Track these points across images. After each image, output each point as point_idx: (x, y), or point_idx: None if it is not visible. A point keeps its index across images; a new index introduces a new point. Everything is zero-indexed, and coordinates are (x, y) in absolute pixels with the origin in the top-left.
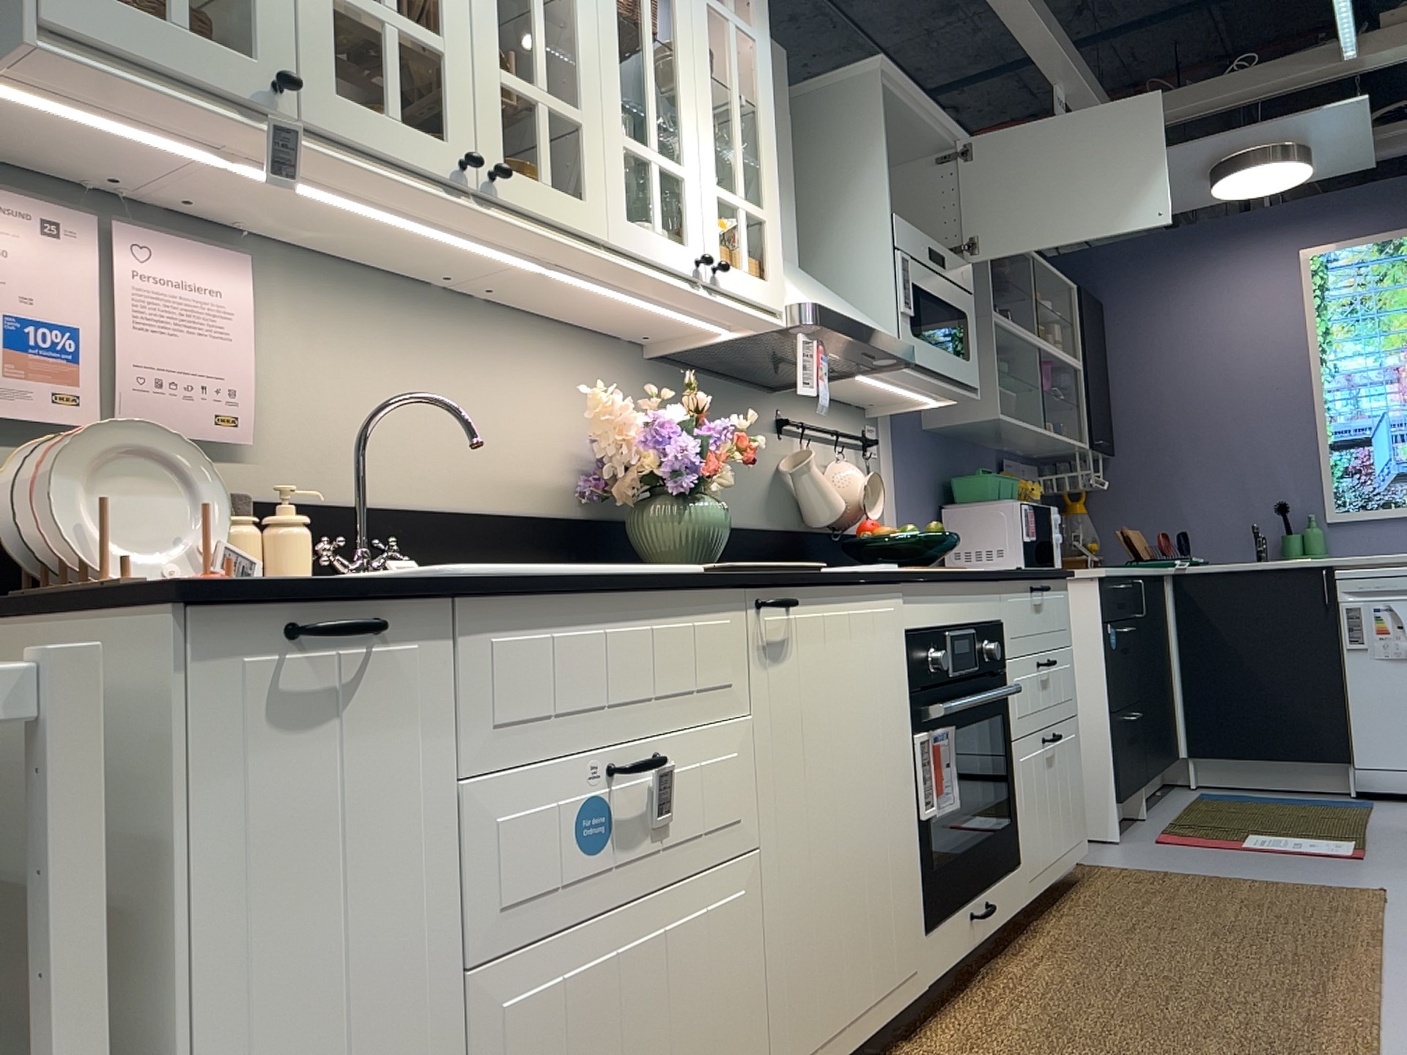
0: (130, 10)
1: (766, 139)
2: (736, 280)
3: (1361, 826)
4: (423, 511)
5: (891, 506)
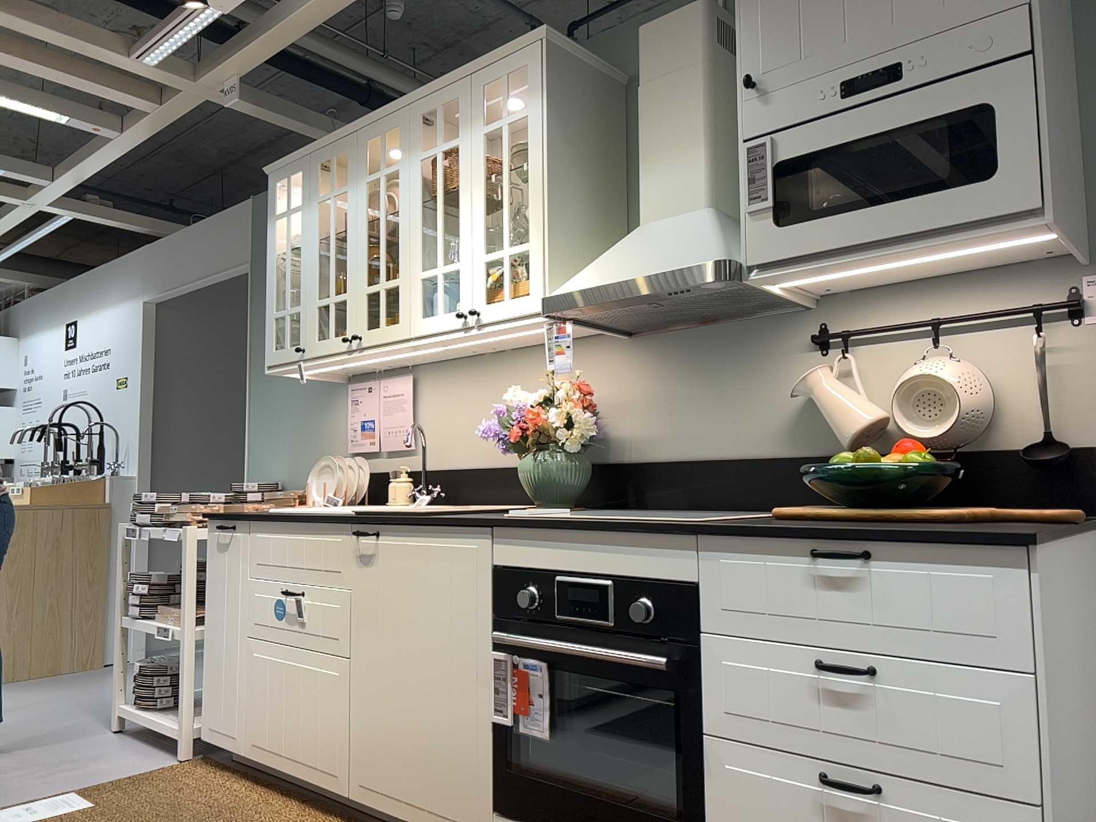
0: (280, 350)
1: (530, 185)
2: (494, 310)
3: None
4: (474, 468)
5: None
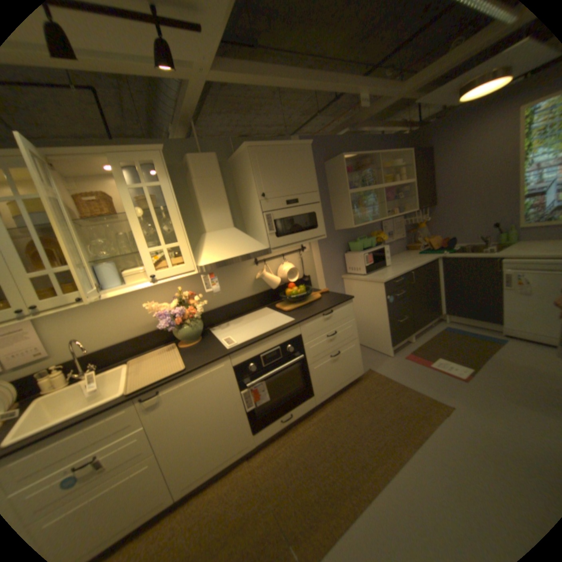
0: None
1: (173, 218)
2: (165, 274)
3: (486, 360)
4: (111, 346)
5: (316, 263)
